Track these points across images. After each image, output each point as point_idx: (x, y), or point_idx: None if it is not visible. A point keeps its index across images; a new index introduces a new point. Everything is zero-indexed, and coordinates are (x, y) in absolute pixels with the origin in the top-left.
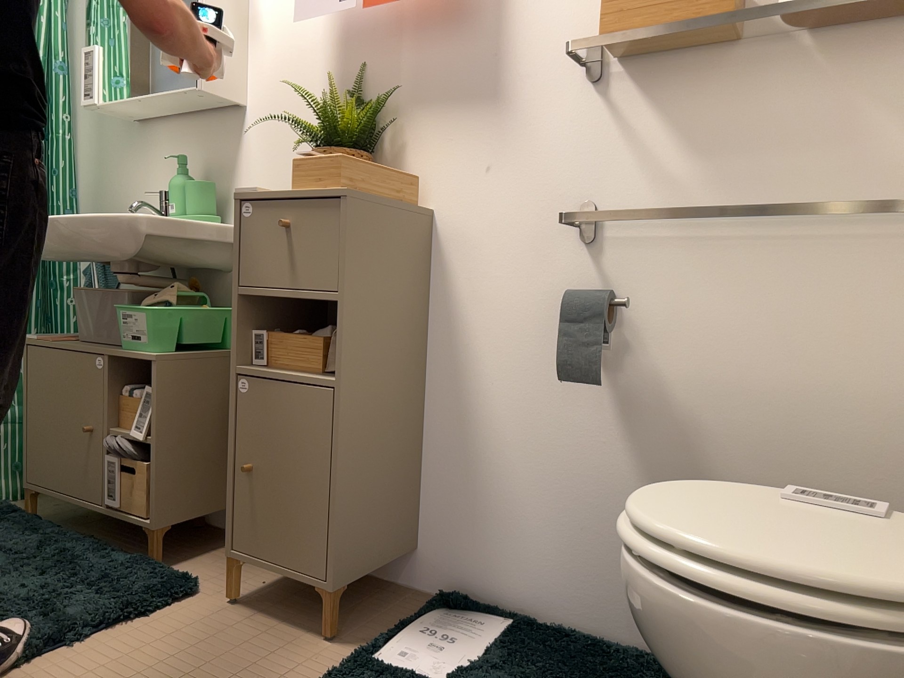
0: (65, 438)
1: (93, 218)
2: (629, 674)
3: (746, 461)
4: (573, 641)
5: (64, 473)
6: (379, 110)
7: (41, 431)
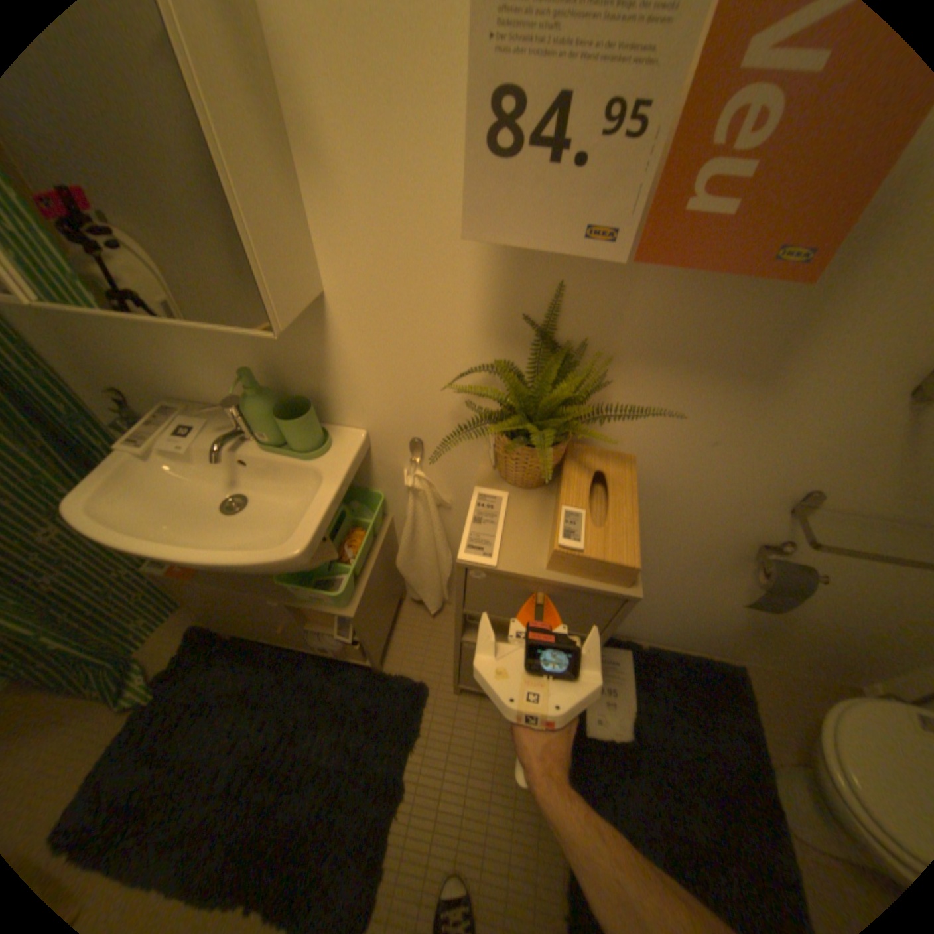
0: (250, 624)
1: (230, 564)
2: (715, 691)
3: (830, 616)
4: (673, 666)
5: (261, 636)
6: (590, 367)
7: (216, 617)
